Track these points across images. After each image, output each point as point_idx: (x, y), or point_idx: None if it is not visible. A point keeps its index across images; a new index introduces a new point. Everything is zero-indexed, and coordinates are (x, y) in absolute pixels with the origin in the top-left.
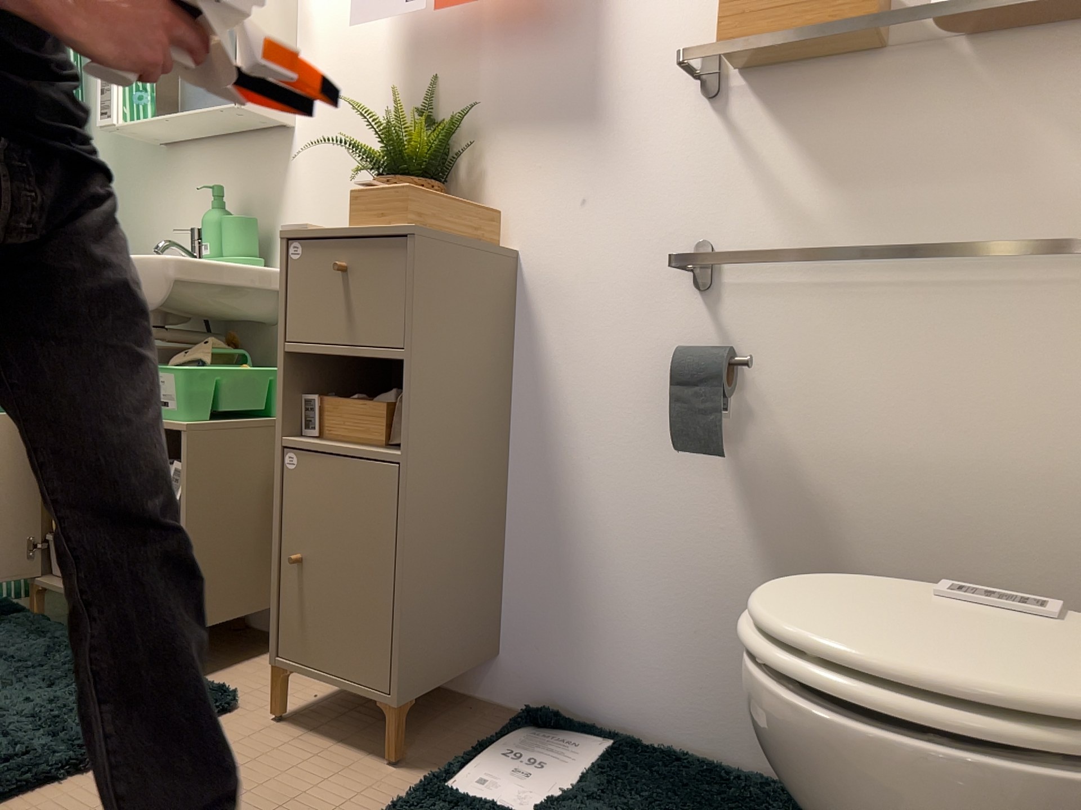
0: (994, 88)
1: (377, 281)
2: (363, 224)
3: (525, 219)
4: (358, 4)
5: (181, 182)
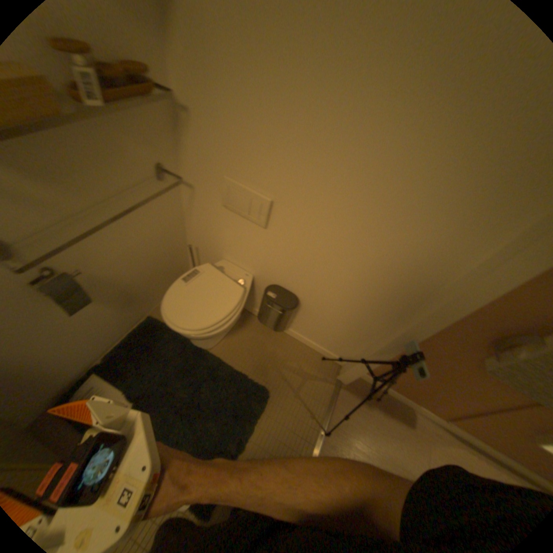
0: (102, 122)
1: None
2: None
3: None
4: None
5: None
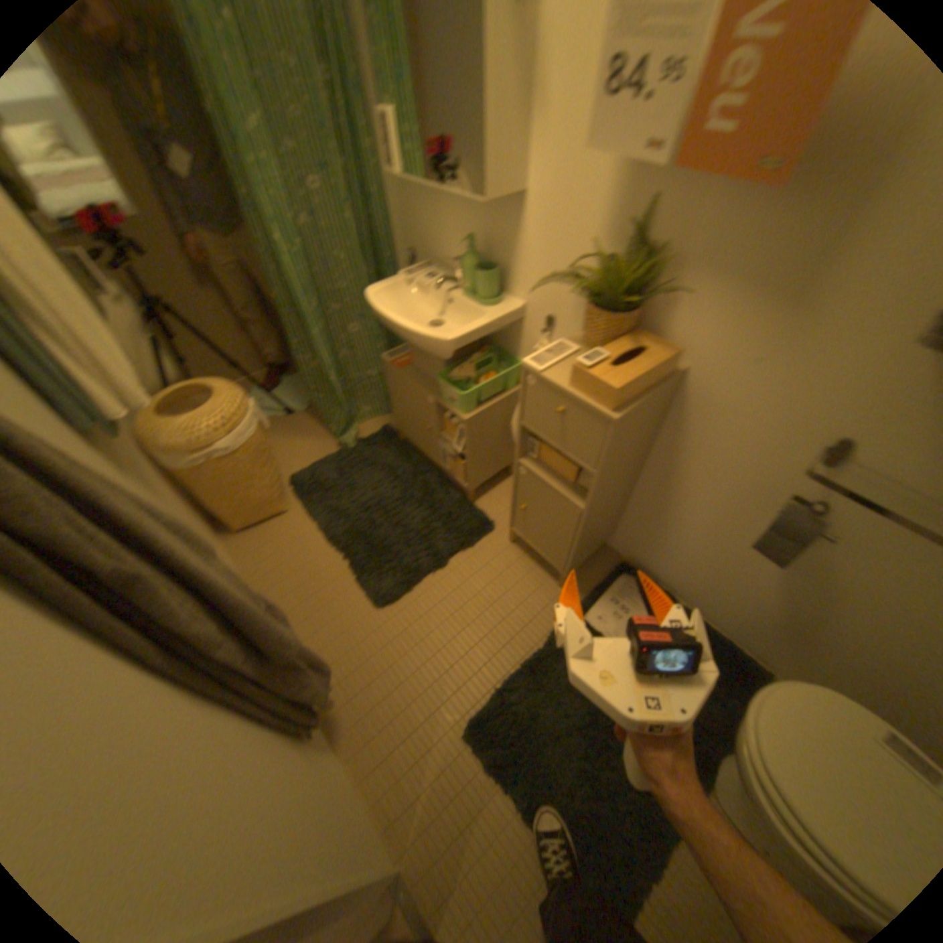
0: None
1: (587, 429)
2: (582, 391)
3: (706, 350)
4: (601, 120)
5: (445, 199)
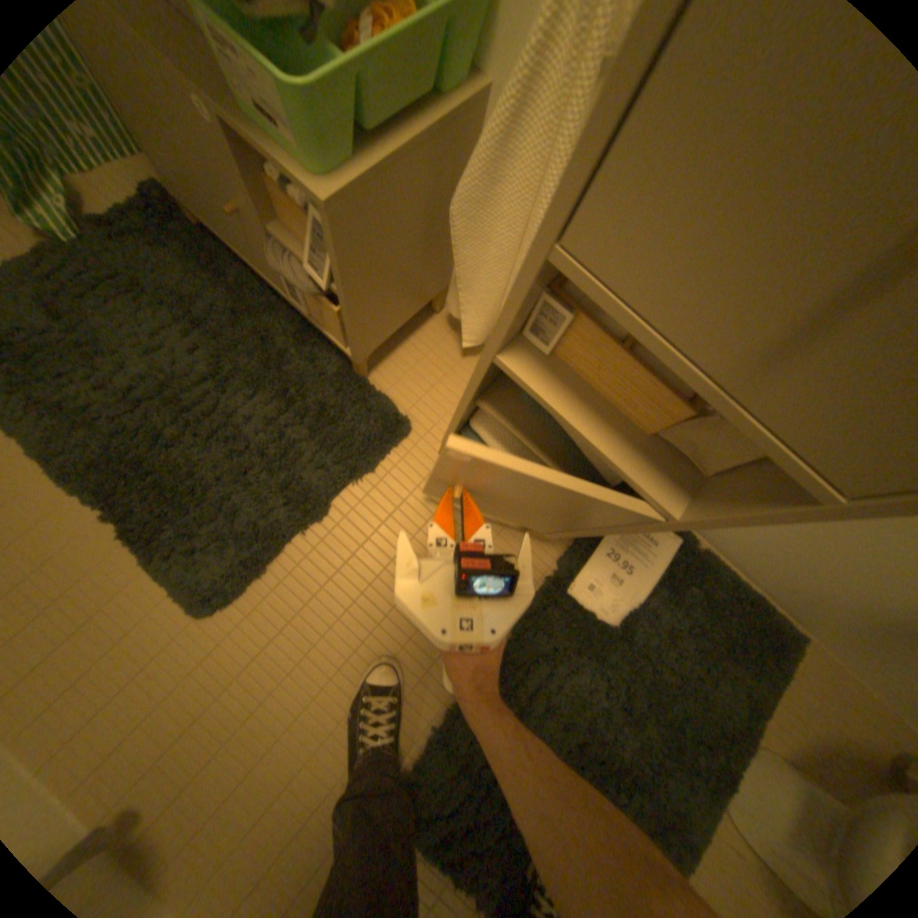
0: None
1: None
2: None
3: None
4: None
5: None
